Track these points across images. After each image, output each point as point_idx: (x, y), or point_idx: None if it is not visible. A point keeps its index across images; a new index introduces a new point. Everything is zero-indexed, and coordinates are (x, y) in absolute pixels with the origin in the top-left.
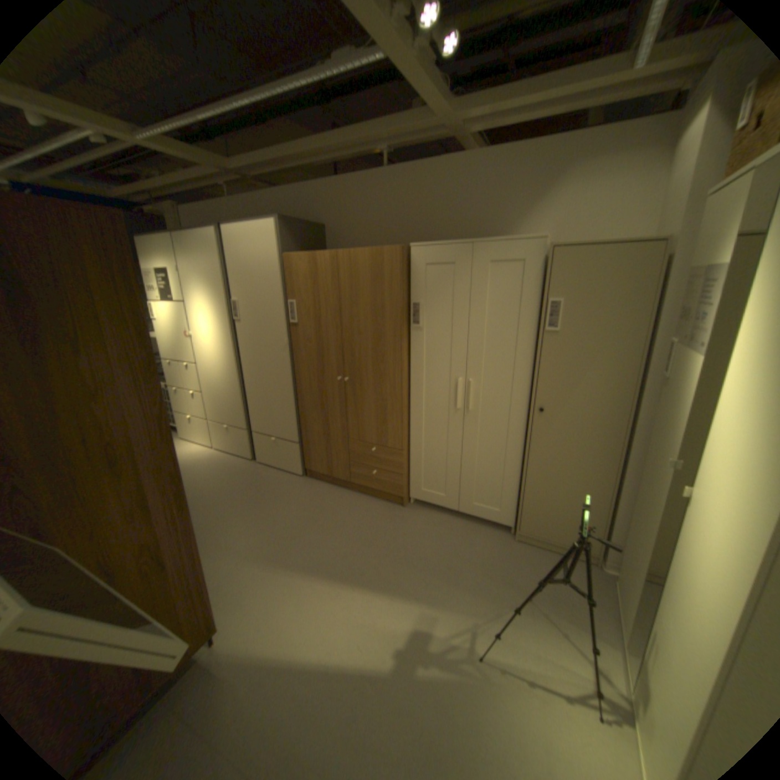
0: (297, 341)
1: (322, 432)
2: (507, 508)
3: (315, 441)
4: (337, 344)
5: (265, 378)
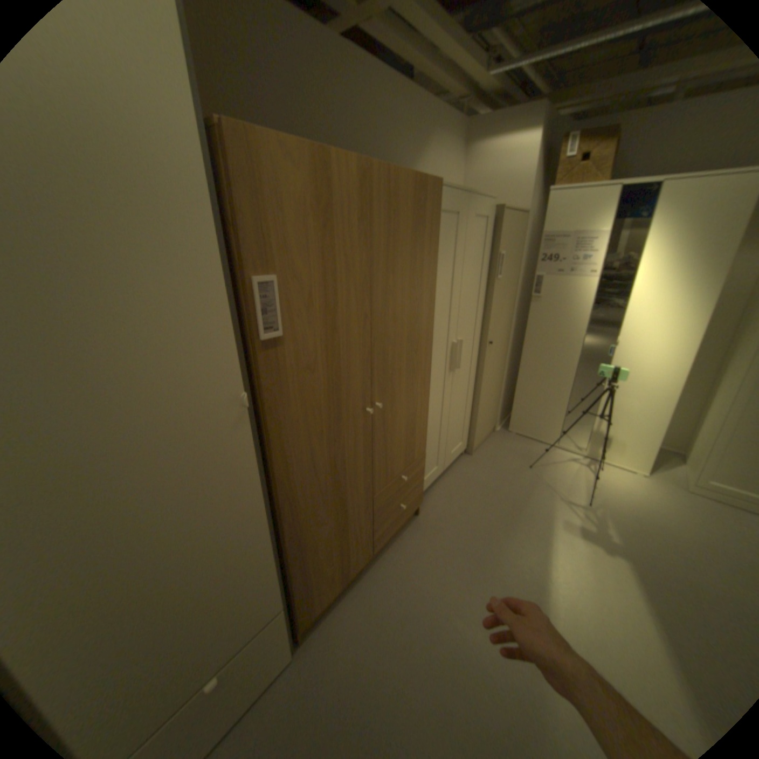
0: (279, 380)
1: (332, 531)
2: (464, 437)
3: (319, 561)
4: (363, 350)
5: (157, 557)
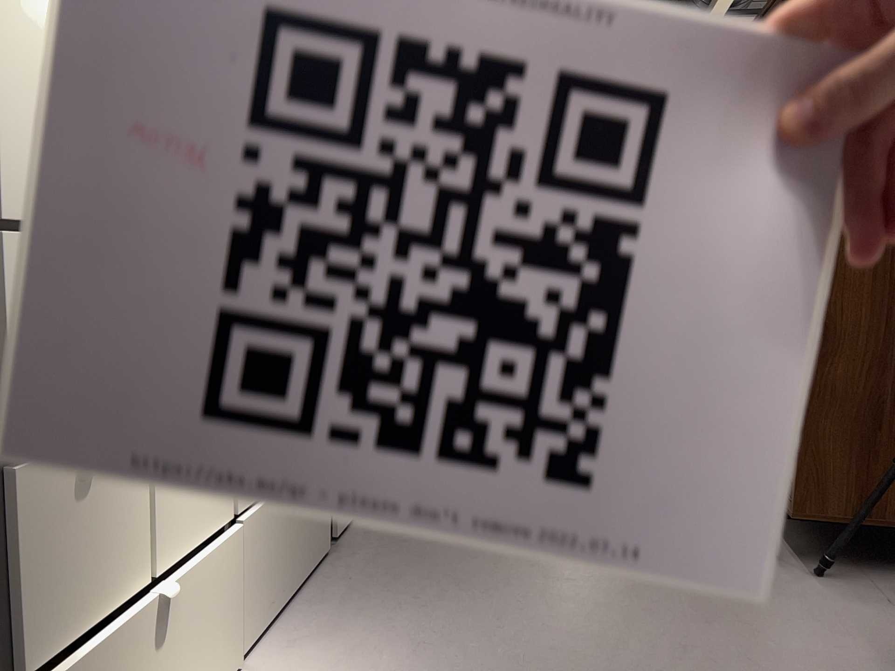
0: None
1: None
2: None
3: None
4: None
5: None
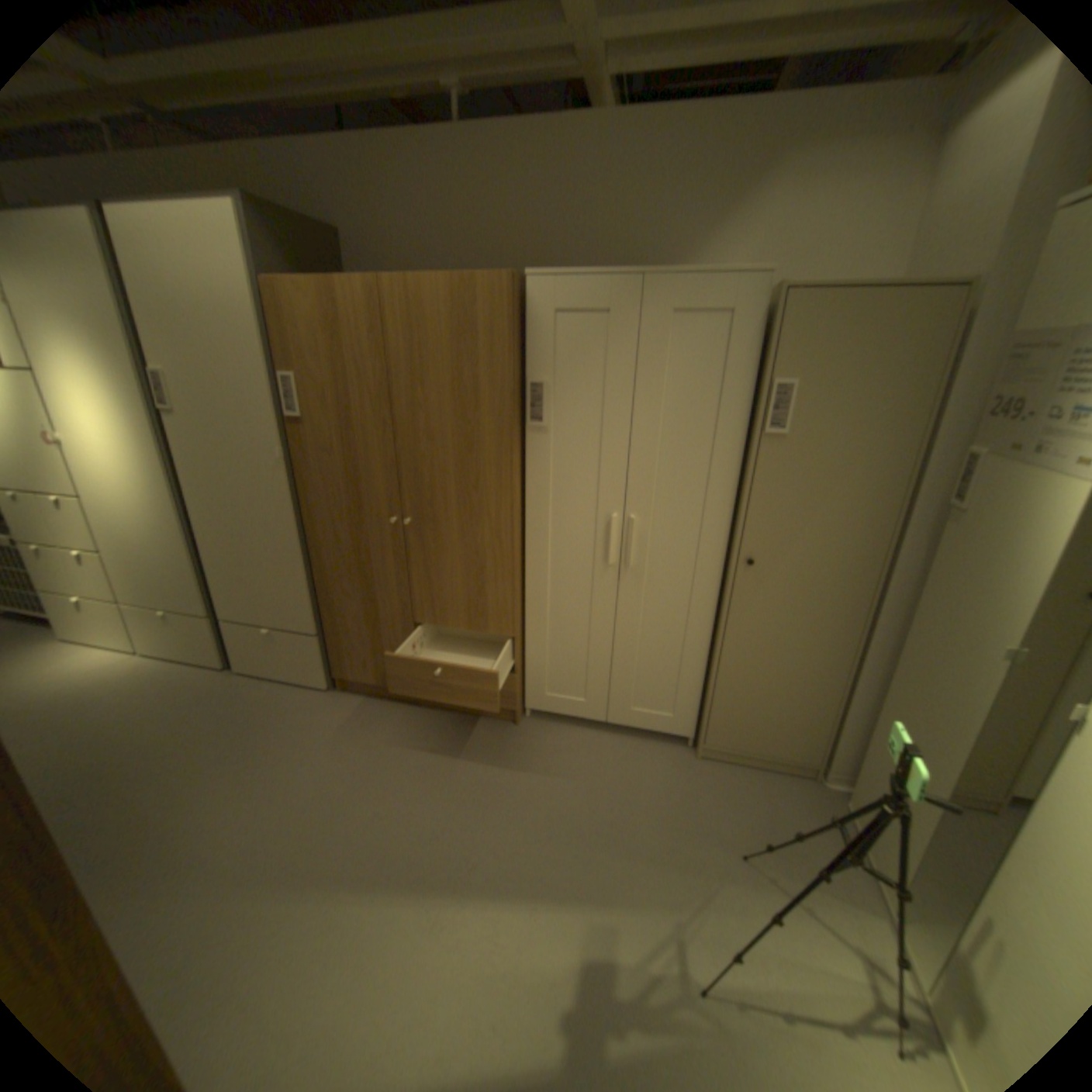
0: (304, 452)
1: (363, 615)
2: (684, 710)
3: (350, 630)
4: (387, 457)
5: (240, 523)
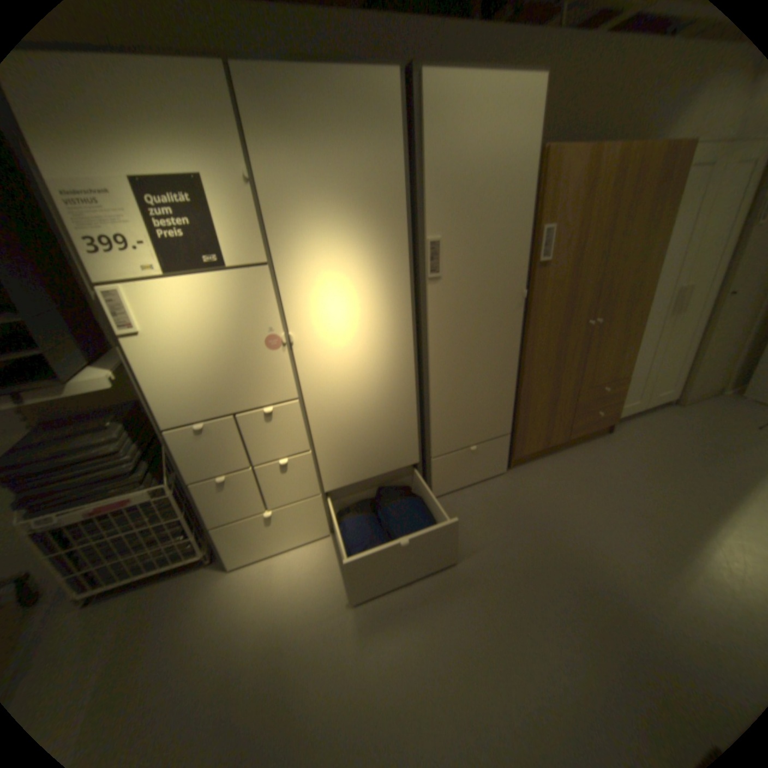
0: (543, 288)
1: (548, 402)
2: (680, 386)
3: (536, 418)
4: (597, 278)
5: (474, 364)
